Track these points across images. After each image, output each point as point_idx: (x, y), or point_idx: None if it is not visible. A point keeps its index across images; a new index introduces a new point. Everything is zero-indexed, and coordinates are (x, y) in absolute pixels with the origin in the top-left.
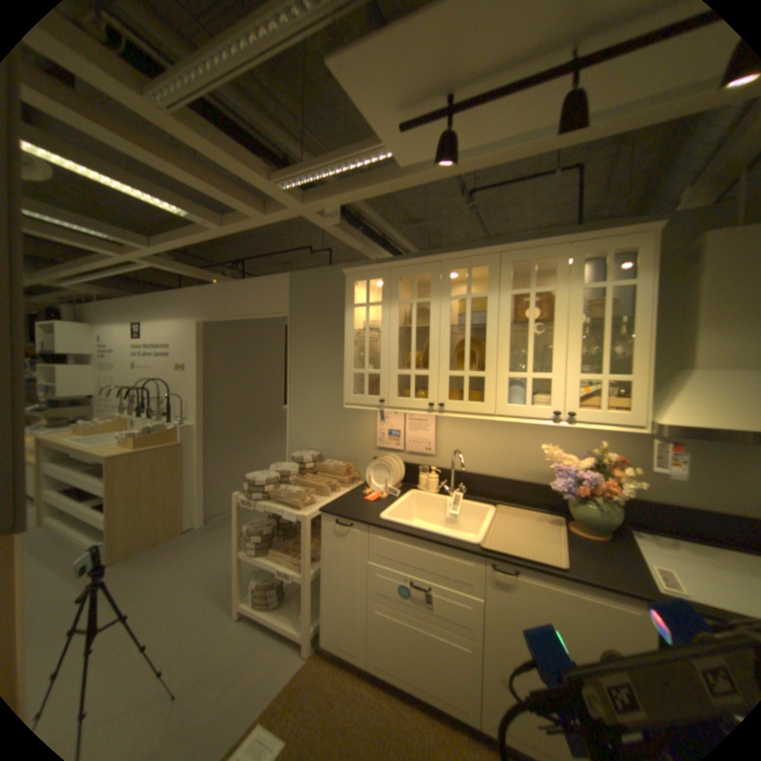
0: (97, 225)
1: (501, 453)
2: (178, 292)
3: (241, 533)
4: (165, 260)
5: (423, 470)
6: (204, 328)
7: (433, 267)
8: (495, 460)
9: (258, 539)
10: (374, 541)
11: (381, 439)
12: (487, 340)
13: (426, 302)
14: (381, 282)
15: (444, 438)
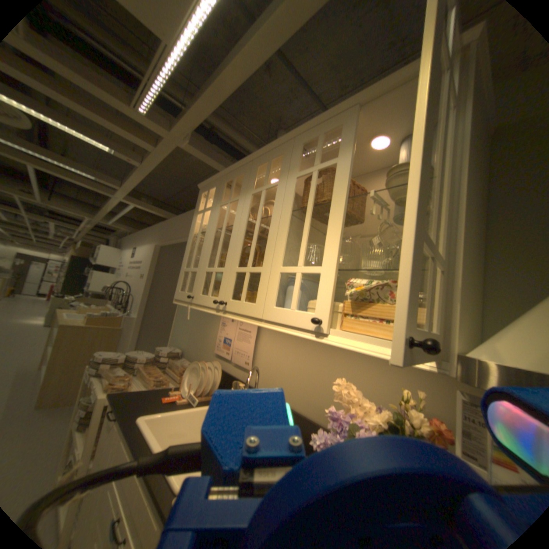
0: (87, 168)
1: (309, 382)
2: (154, 226)
3: (81, 403)
4: (145, 202)
5: (236, 384)
6: (161, 250)
7: (248, 166)
8: (301, 390)
9: (83, 412)
10: (119, 445)
11: (218, 345)
12: (271, 229)
13: (237, 199)
14: (216, 188)
15: (263, 353)
